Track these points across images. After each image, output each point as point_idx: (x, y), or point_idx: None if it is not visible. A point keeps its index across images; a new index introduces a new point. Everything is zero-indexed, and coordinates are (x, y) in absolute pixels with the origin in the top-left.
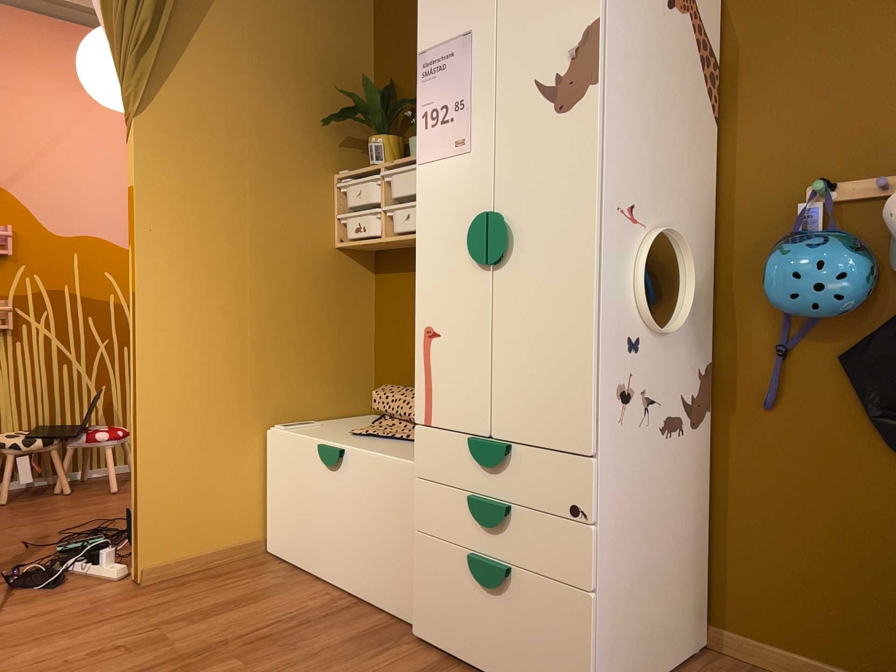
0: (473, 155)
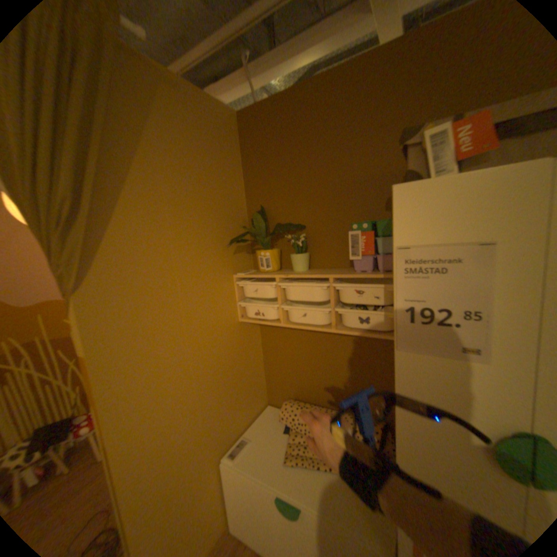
0: (493, 369)
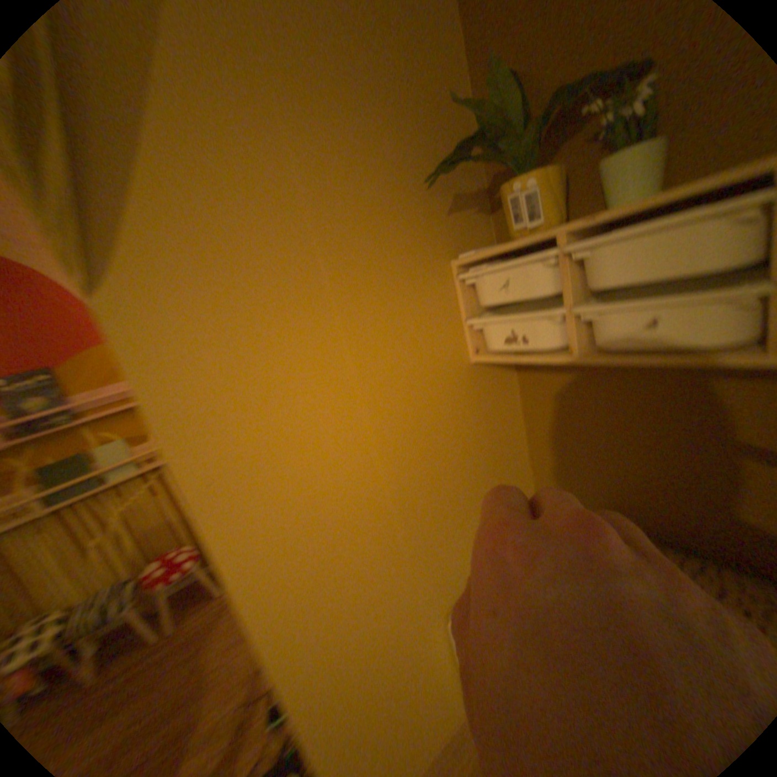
0: None
